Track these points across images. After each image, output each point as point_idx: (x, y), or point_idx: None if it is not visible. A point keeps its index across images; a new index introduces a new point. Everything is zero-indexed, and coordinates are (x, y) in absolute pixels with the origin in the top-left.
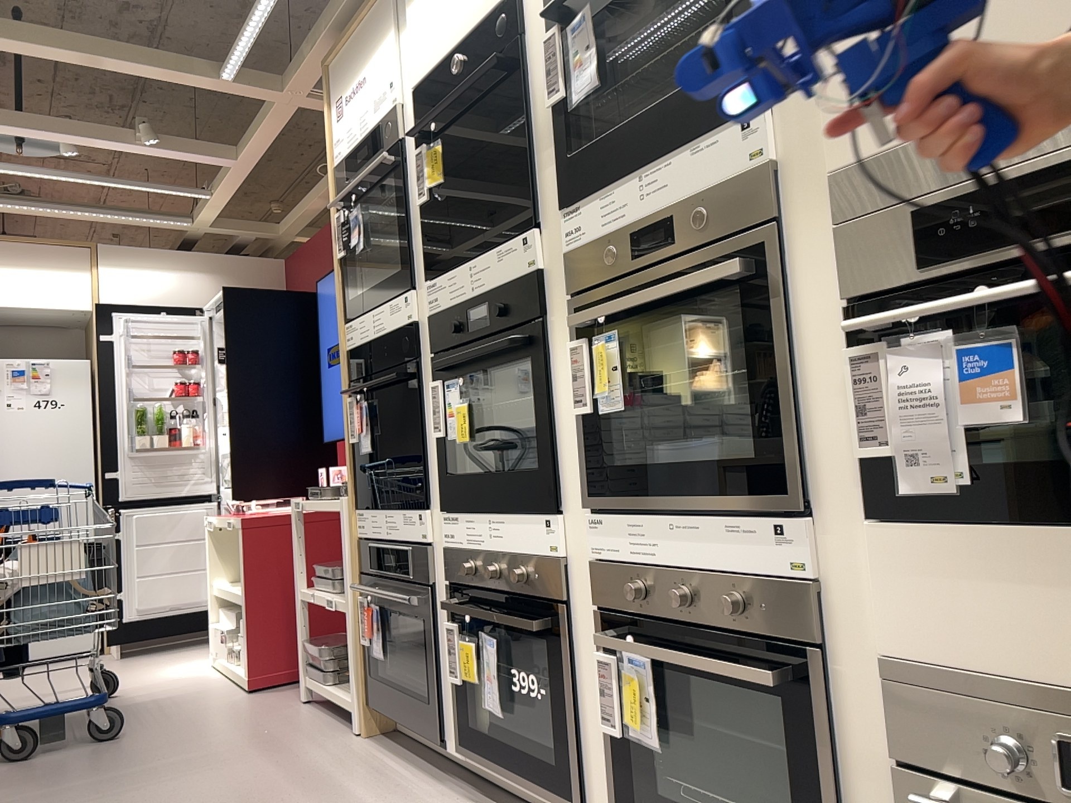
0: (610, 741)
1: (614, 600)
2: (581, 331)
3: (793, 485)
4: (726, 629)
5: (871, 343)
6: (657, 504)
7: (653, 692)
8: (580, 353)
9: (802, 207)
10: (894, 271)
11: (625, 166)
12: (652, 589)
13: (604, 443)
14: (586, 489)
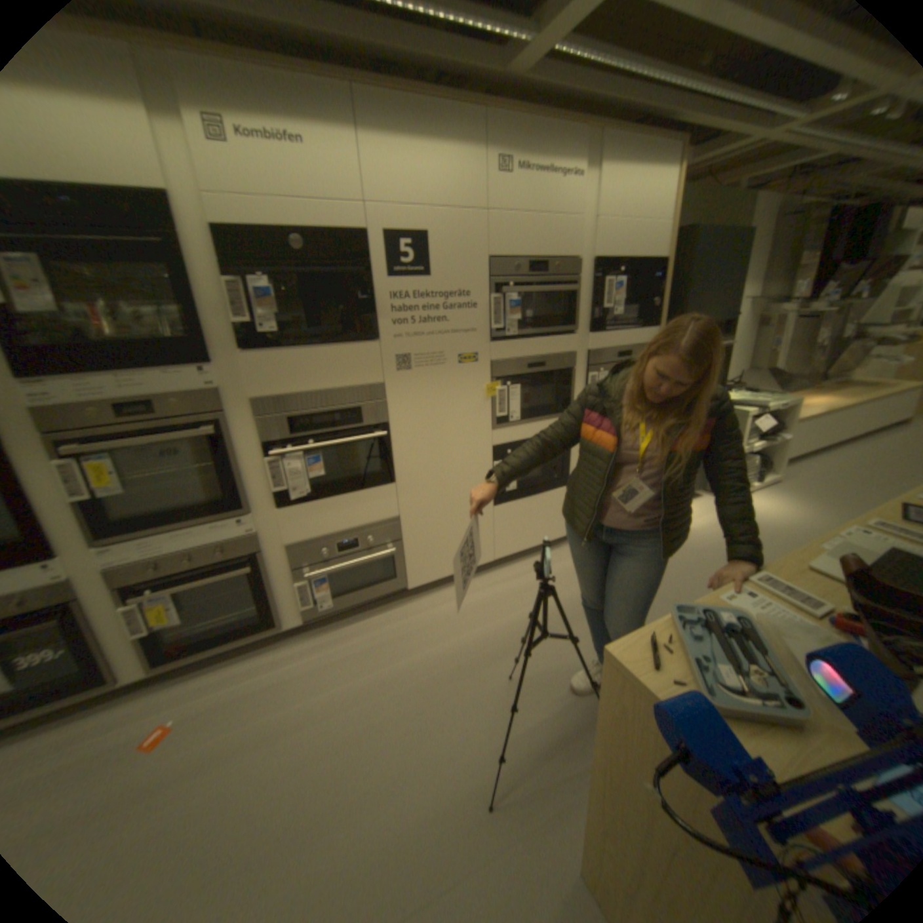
0: (130, 644)
1: (126, 583)
2: (62, 458)
3: (241, 507)
4: (209, 566)
5: (271, 458)
6: (157, 533)
7: (168, 607)
8: (66, 471)
9: (232, 408)
10: (278, 436)
11: (94, 368)
12: (159, 568)
13: (100, 514)
14: (83, 540)
